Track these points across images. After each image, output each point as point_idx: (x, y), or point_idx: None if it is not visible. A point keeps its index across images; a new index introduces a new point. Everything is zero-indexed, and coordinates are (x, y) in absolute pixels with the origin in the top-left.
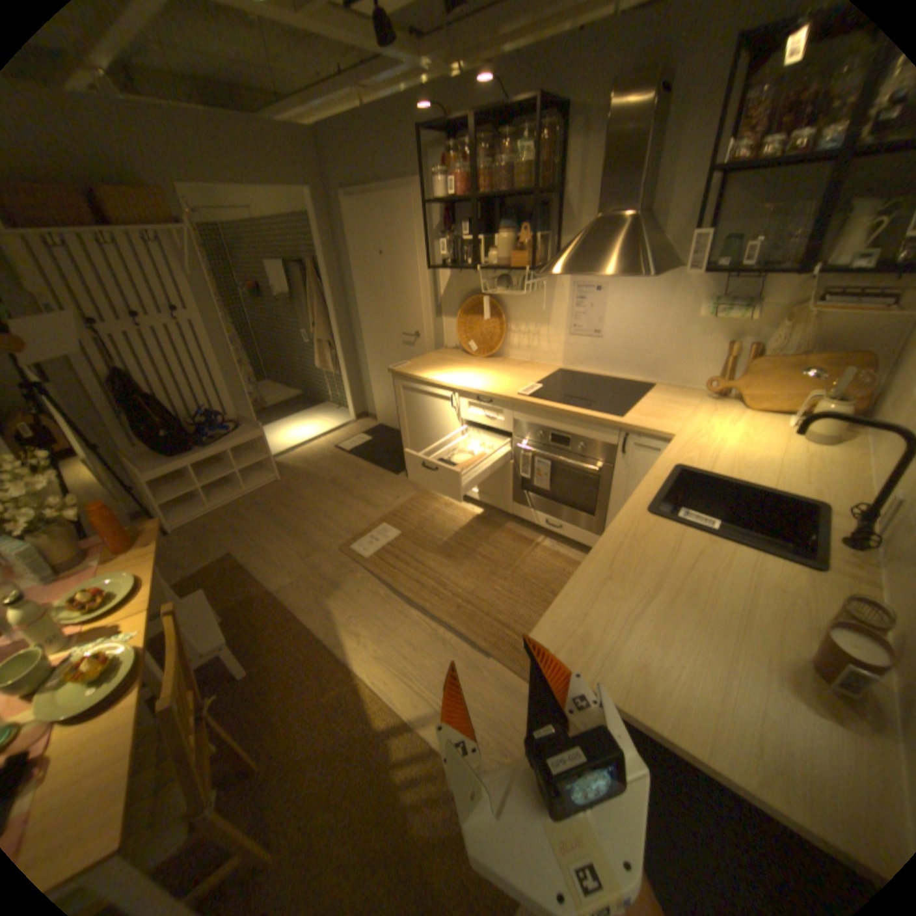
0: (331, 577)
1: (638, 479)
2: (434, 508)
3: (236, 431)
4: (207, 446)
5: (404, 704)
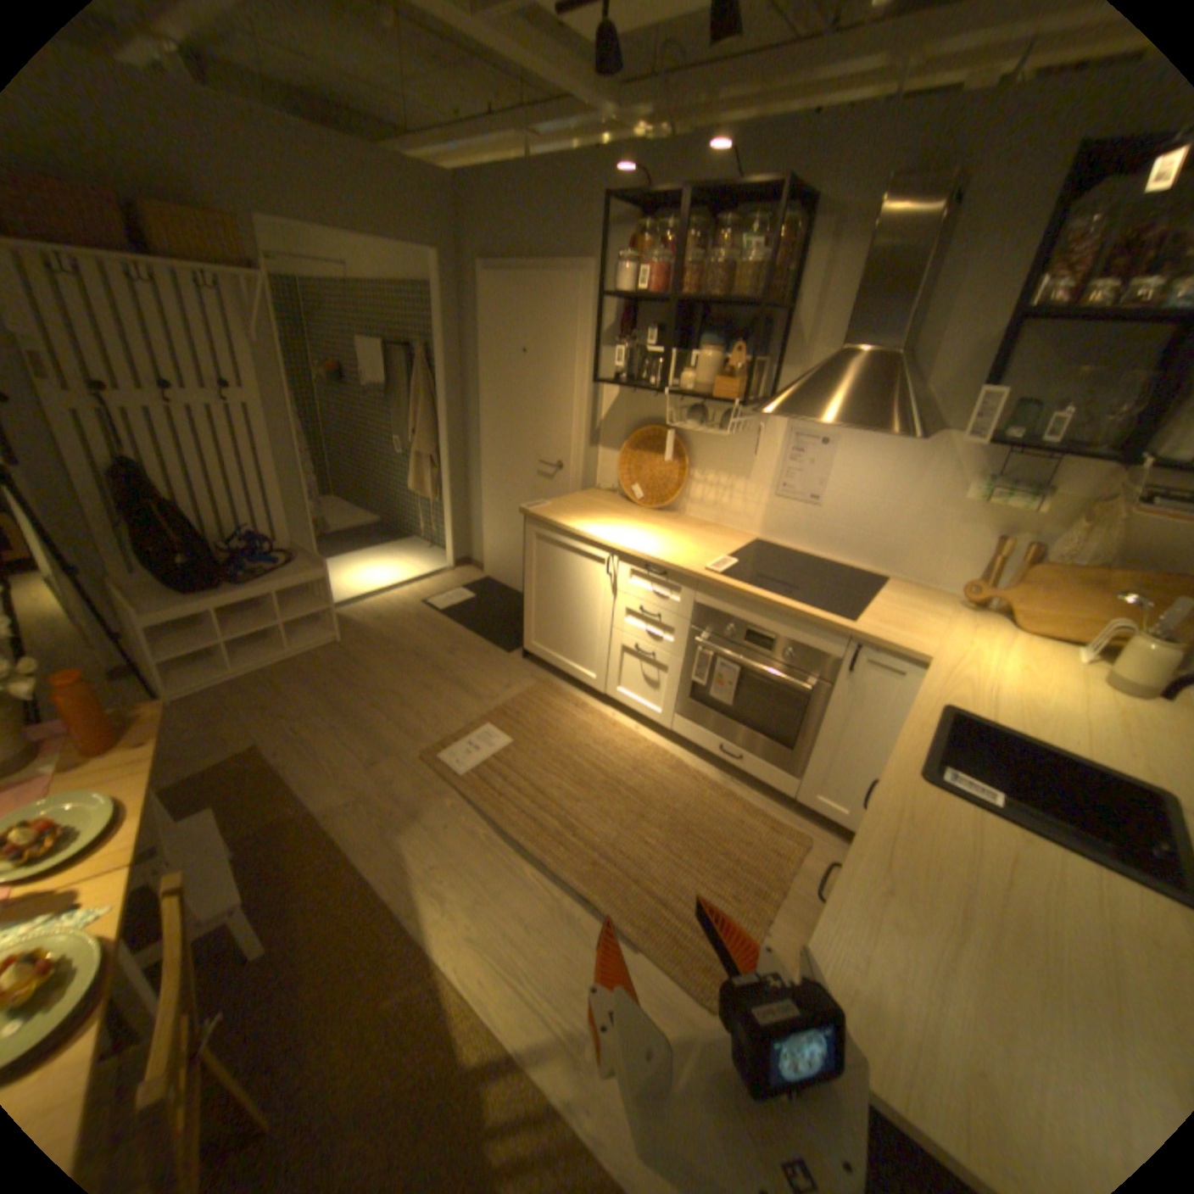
0: (408, 800)
1: (868, 708)
2: (560, 709)
3: (289, 567)
4: (244, 584)
5: (511, 1023)
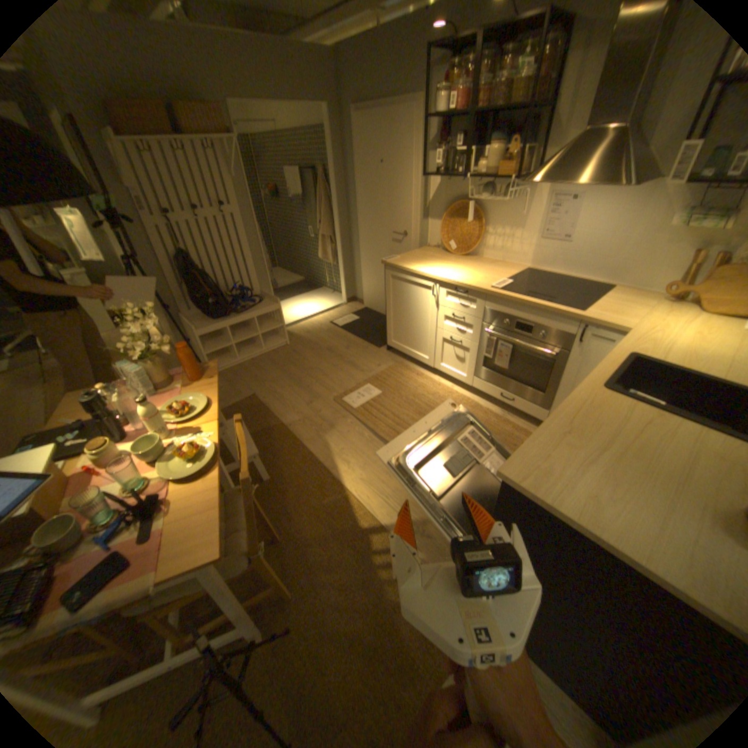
0: (328, 419)
1: (590, 365)
2: (407, 376)
3: (260, 304)
4: (240, 313)
5: (382, 514)
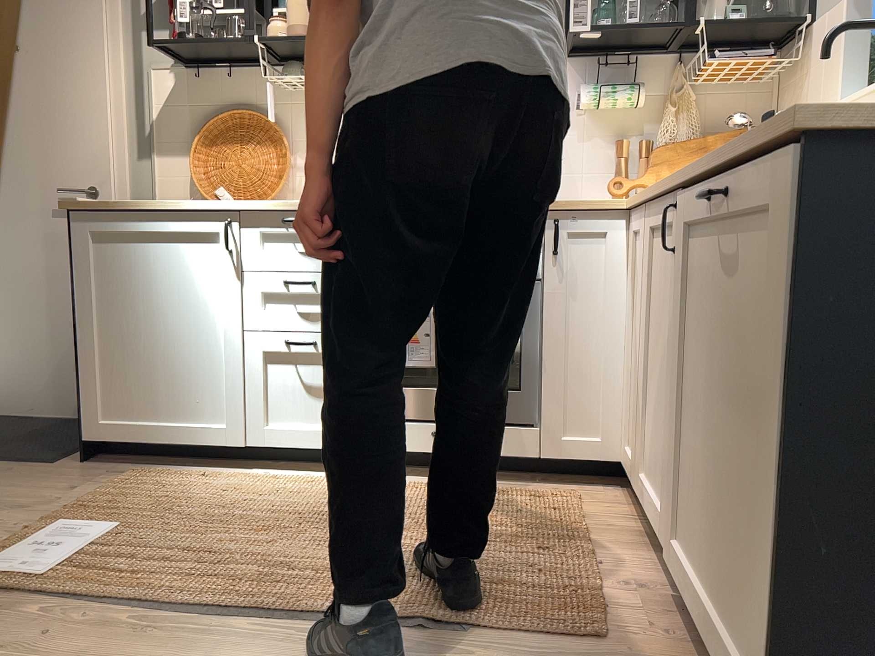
0: None
1: (585, 292)
2: (181, 484)
3: None
4: None
5: None
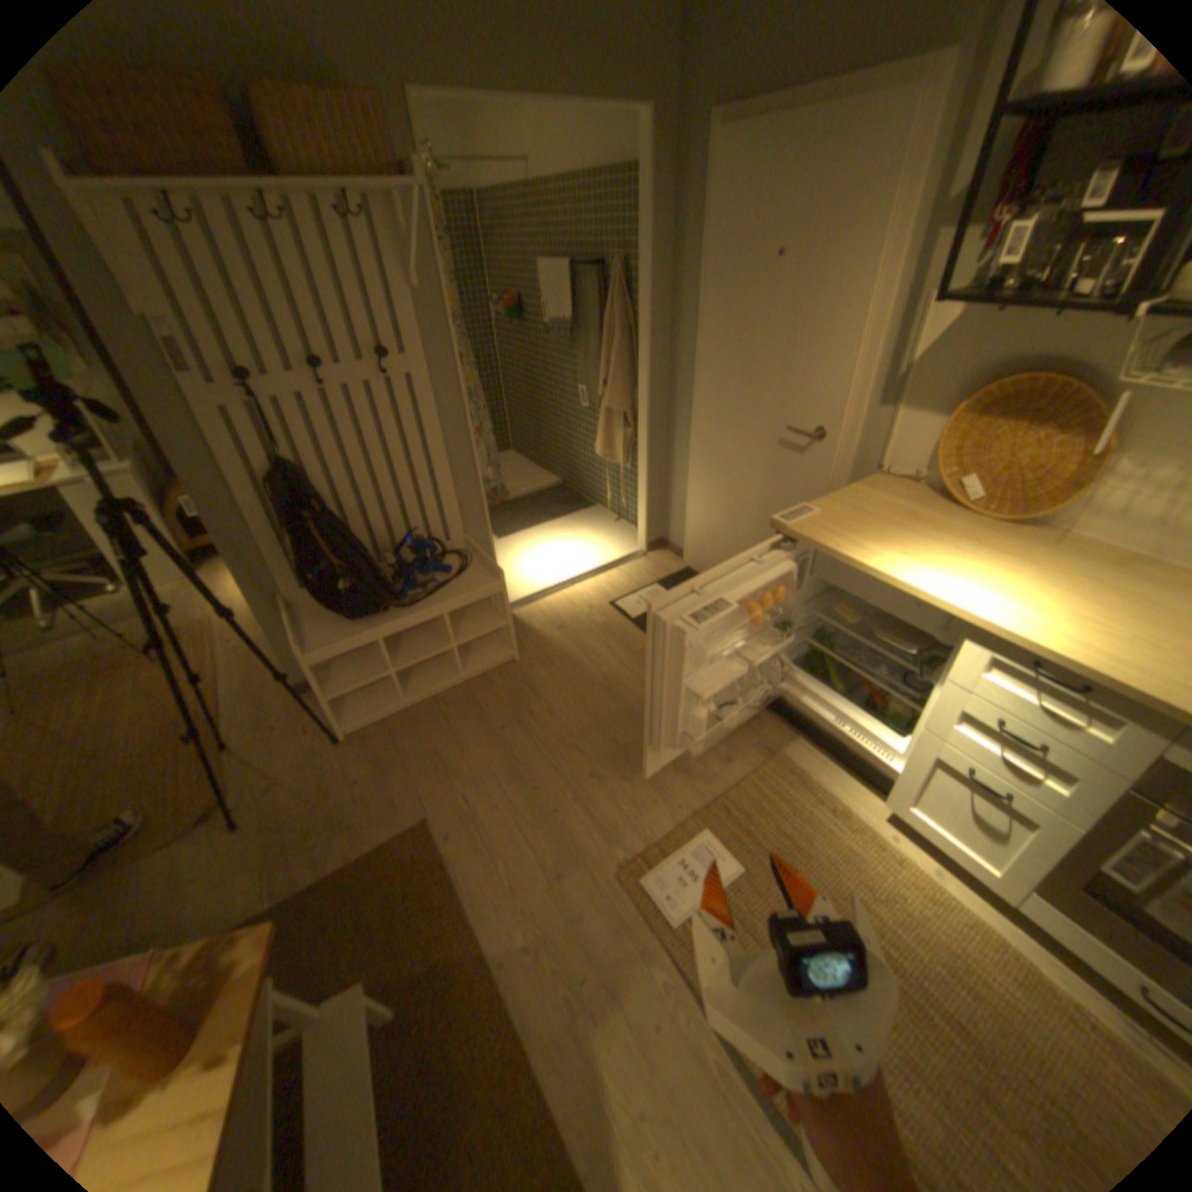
0: (604, 958)
1: None
2: (810, 815)
3: (463, 577)
4: (414, 604)
5: None
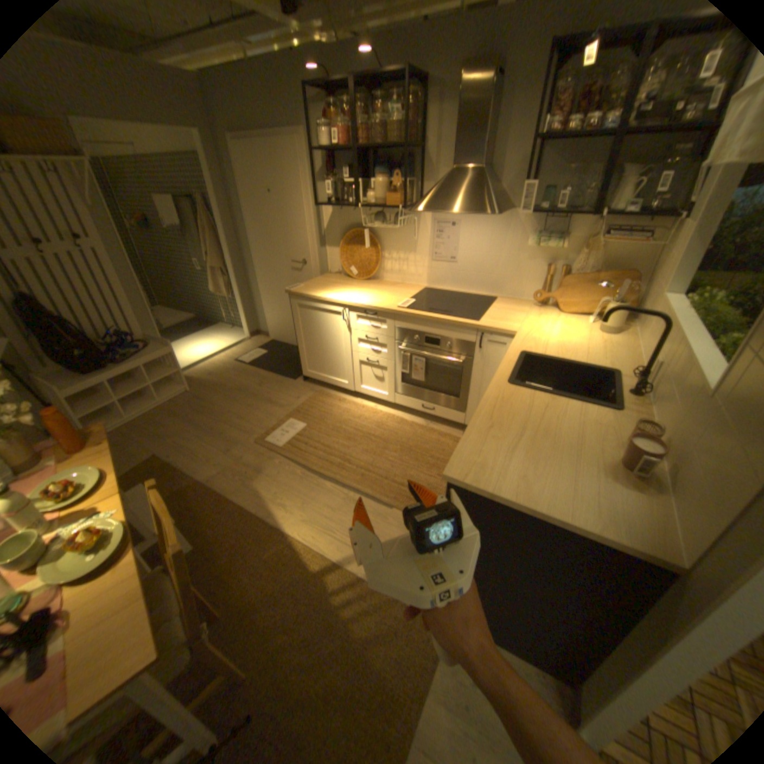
0: (253, 464)
1: (491, 366)
2: (330, 403)
3: (146, 348)
4: (121, 362)
5: (332, 549)
